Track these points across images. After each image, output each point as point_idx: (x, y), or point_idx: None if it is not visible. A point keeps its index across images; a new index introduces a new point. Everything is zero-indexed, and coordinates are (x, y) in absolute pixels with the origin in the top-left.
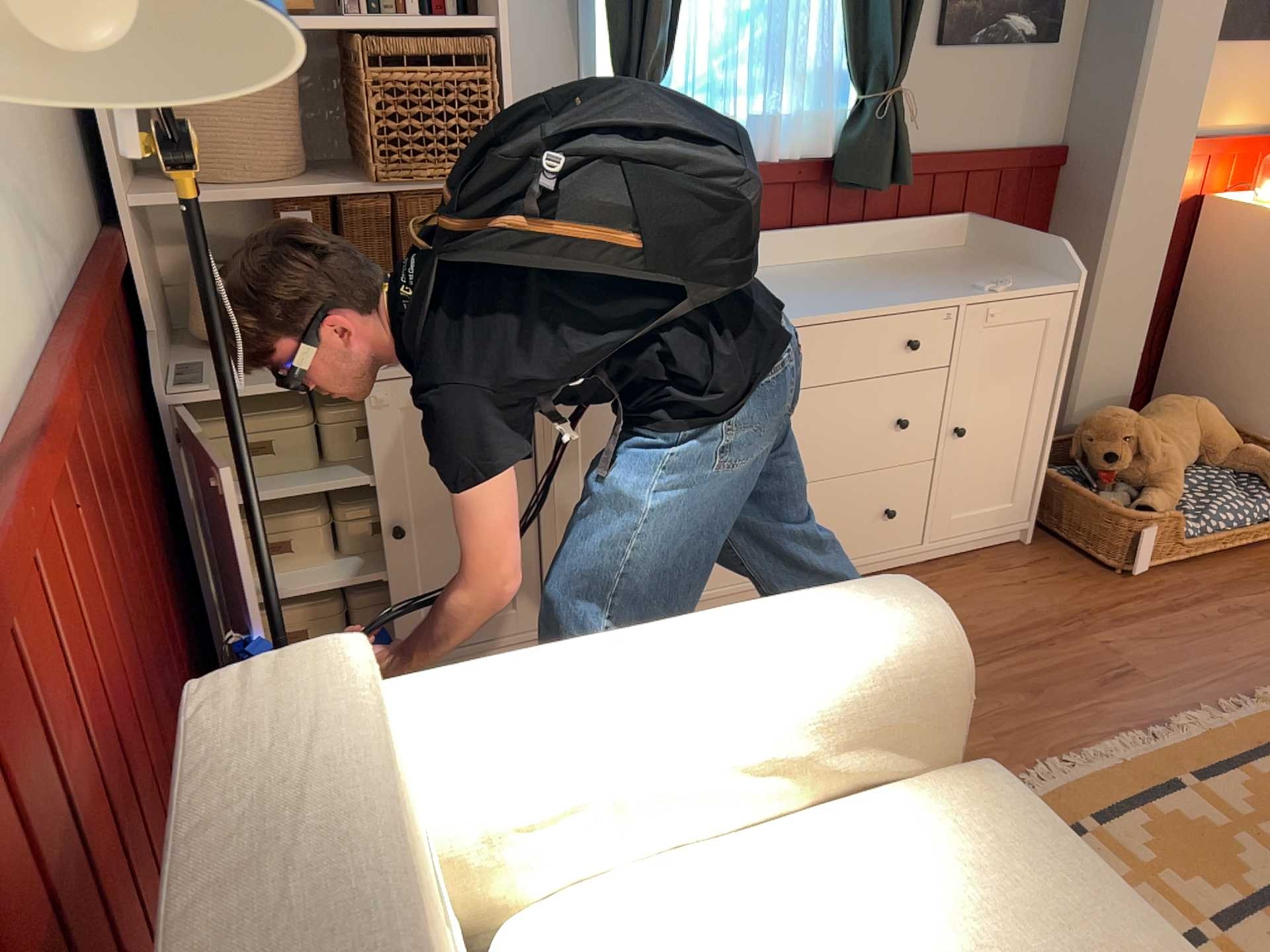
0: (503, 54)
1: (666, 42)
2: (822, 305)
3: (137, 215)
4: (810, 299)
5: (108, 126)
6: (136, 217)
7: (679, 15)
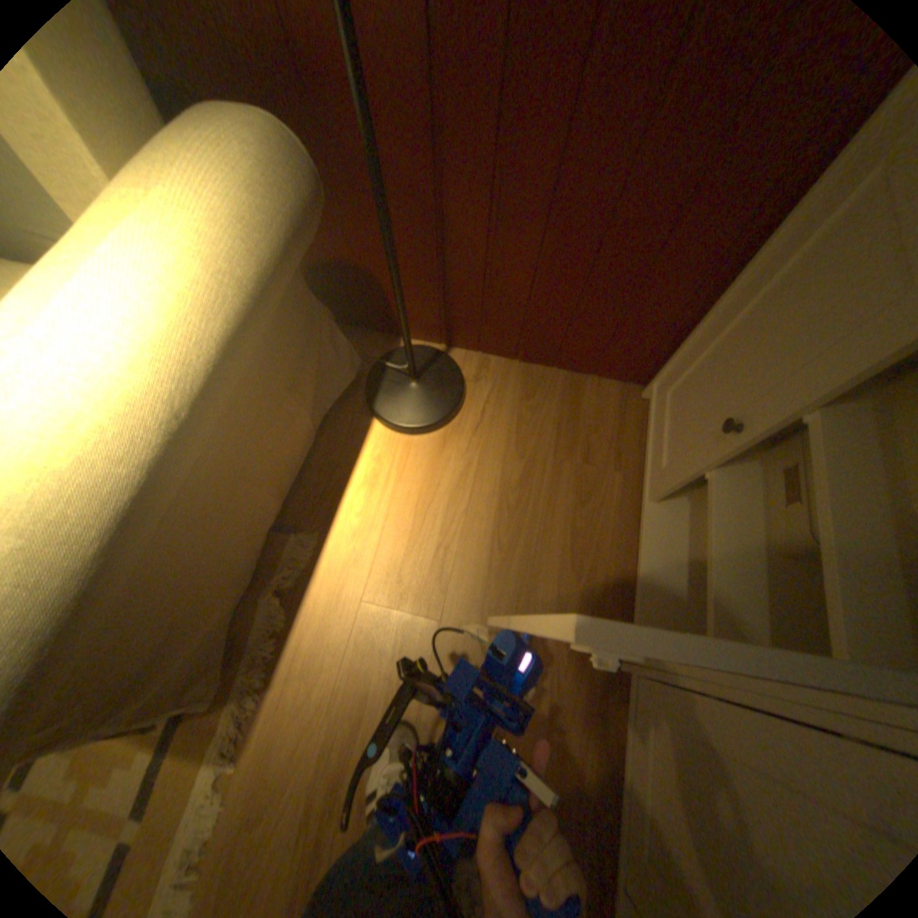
0: None
1: None
2: None
3: None
4: None
5: None
6: None
7: None
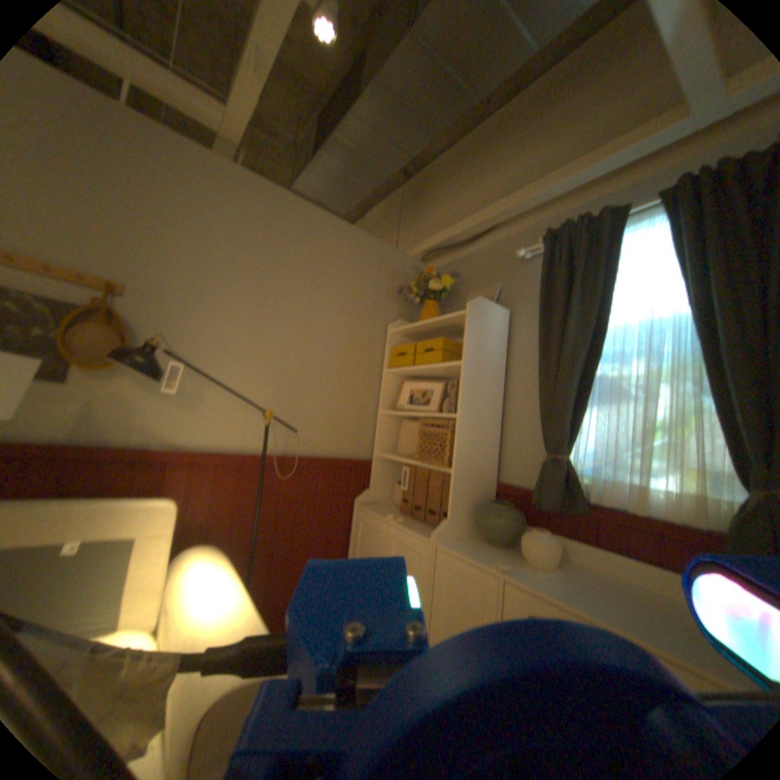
0: (459, 426)
1: (568, 435)
2: (613, 616)
3: (388, 460)
4: (618, 611)
5: (379, 434)
6: (384, 459)
7: (585, 424)
